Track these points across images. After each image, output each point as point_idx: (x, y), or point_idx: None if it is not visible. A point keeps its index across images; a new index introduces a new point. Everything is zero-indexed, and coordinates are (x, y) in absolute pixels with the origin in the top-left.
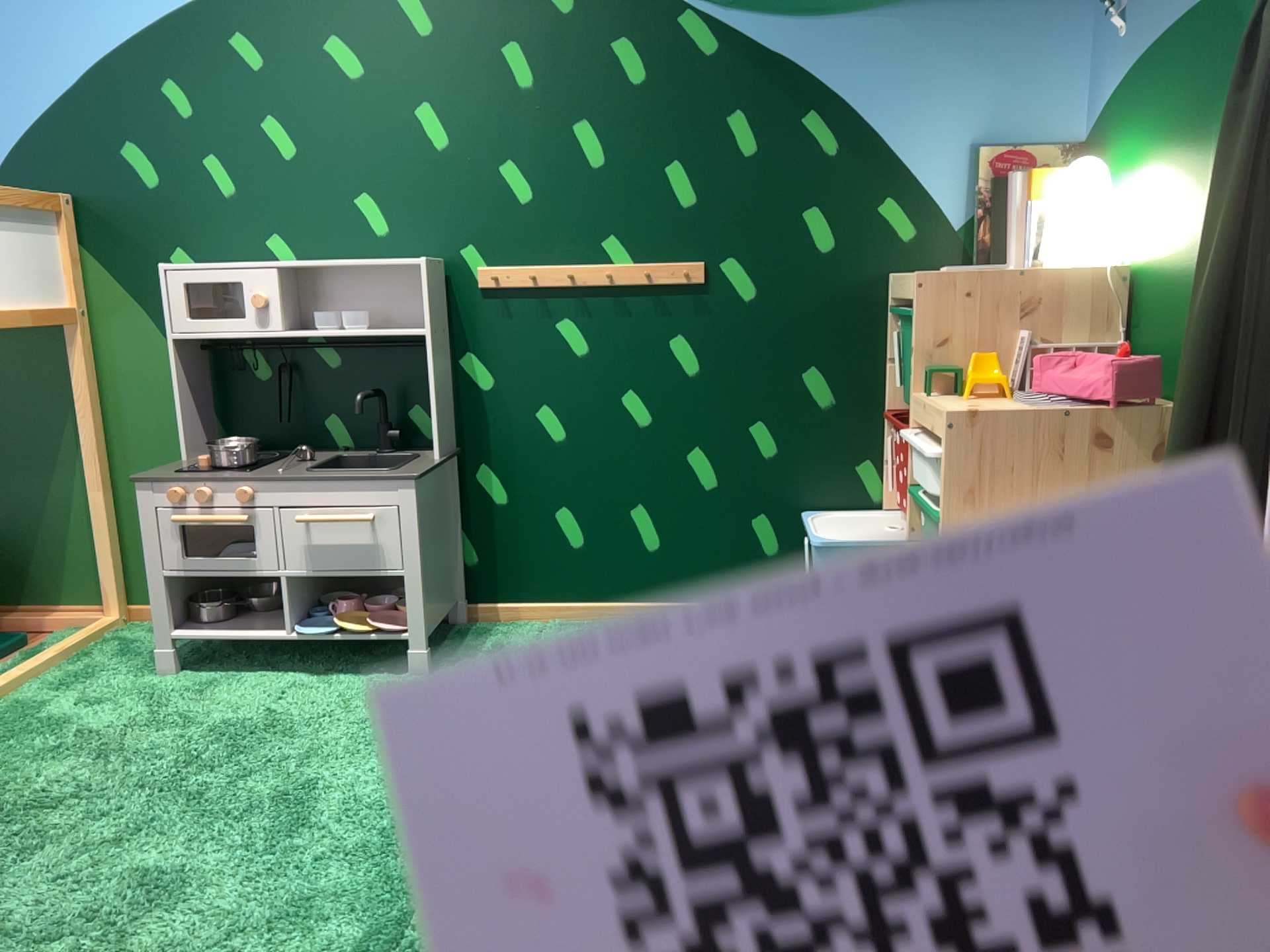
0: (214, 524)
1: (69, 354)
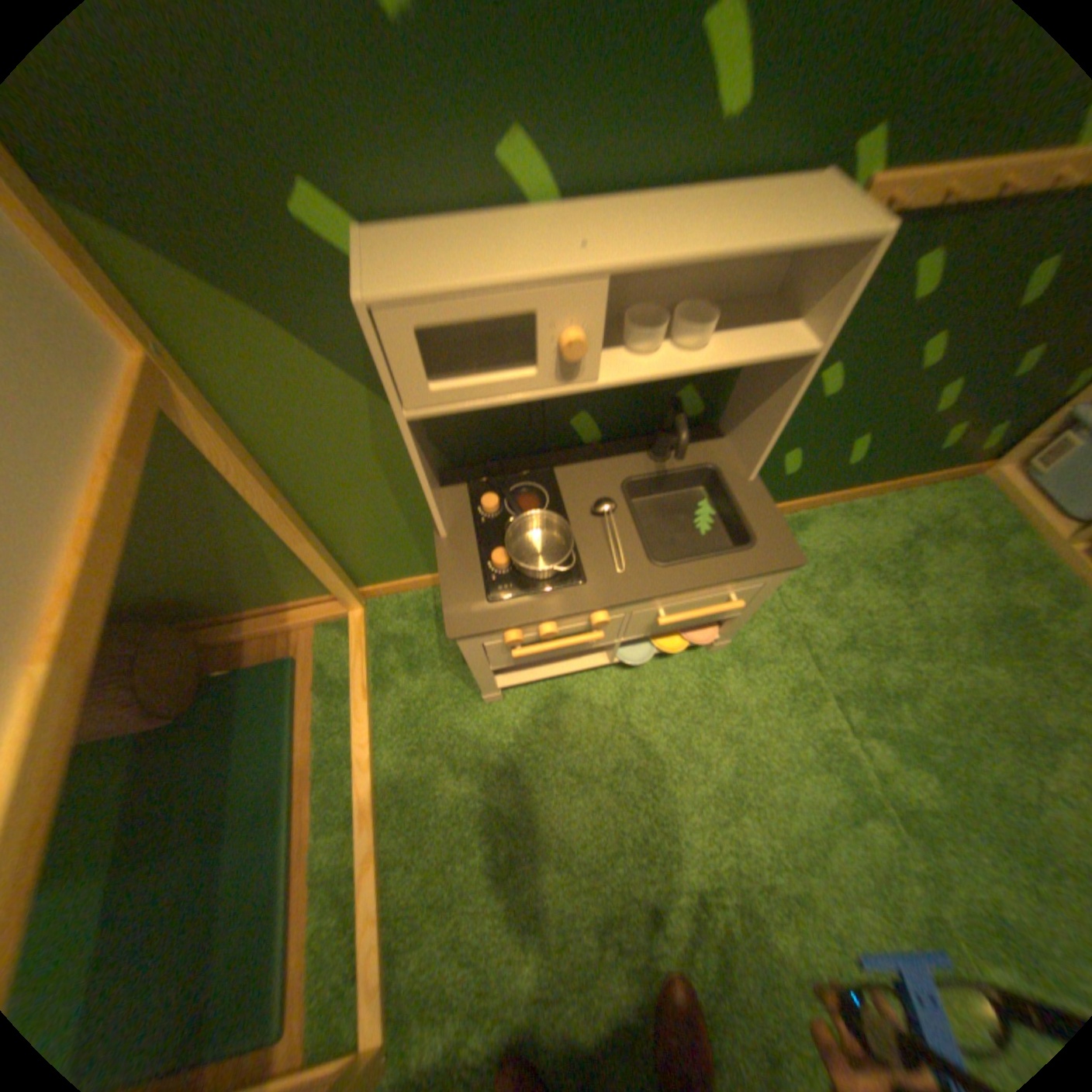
0: (564, 646)
1: (175, 420)
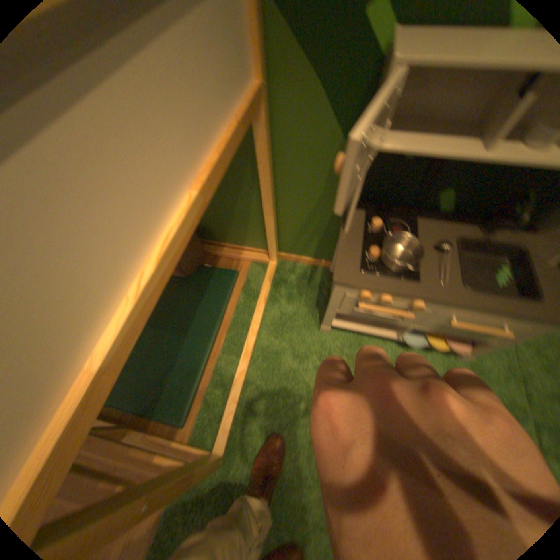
0: (388, 315)
1: (253, 128)
